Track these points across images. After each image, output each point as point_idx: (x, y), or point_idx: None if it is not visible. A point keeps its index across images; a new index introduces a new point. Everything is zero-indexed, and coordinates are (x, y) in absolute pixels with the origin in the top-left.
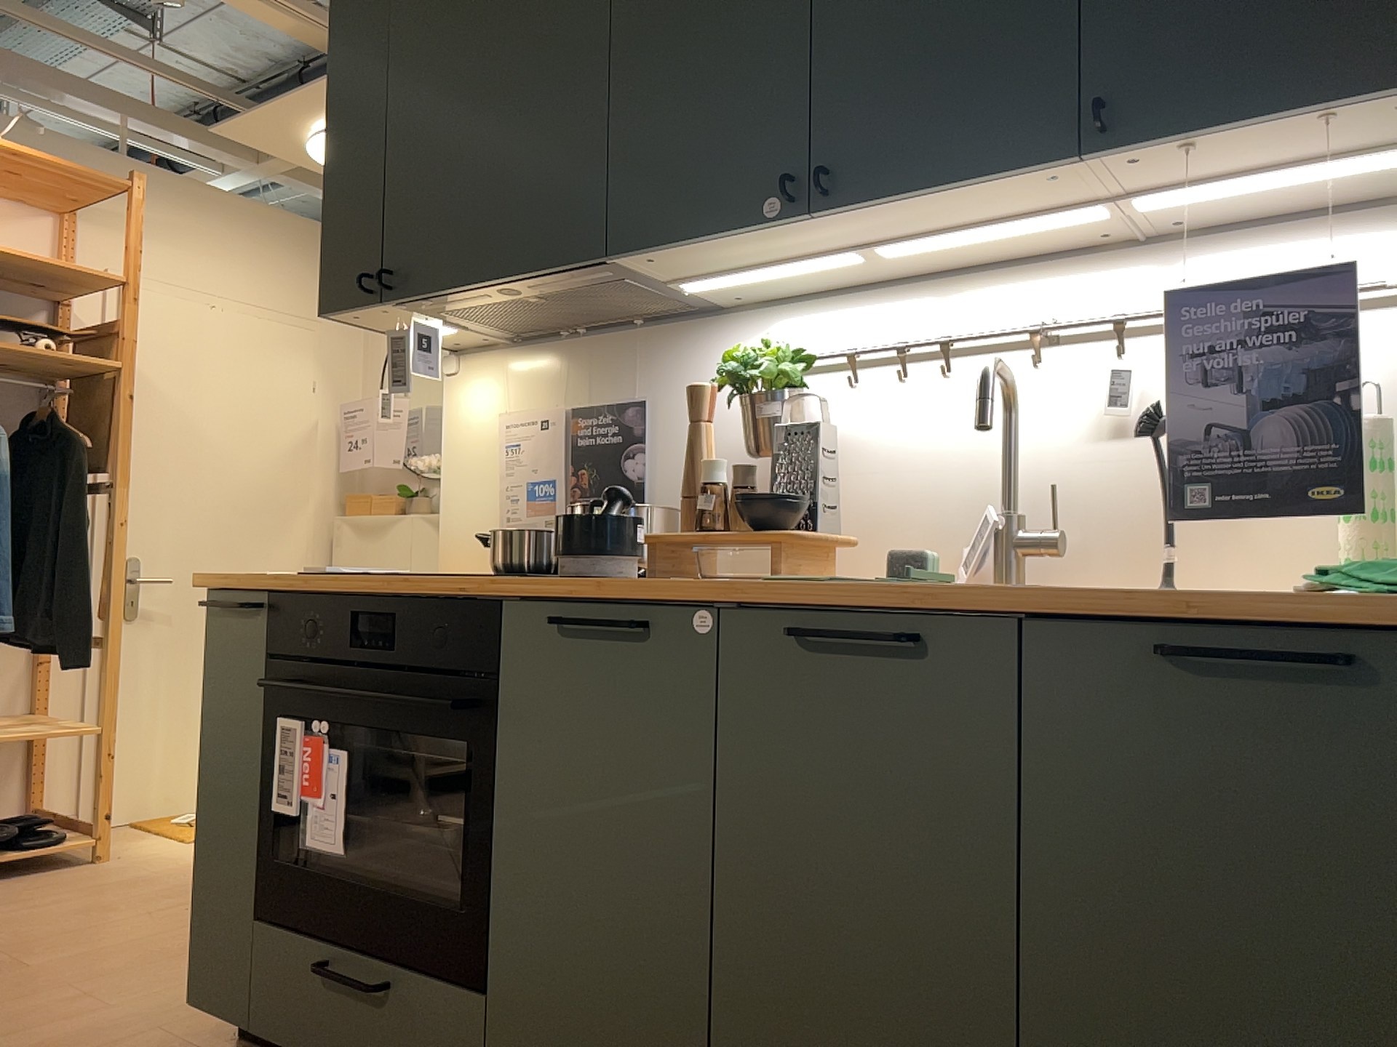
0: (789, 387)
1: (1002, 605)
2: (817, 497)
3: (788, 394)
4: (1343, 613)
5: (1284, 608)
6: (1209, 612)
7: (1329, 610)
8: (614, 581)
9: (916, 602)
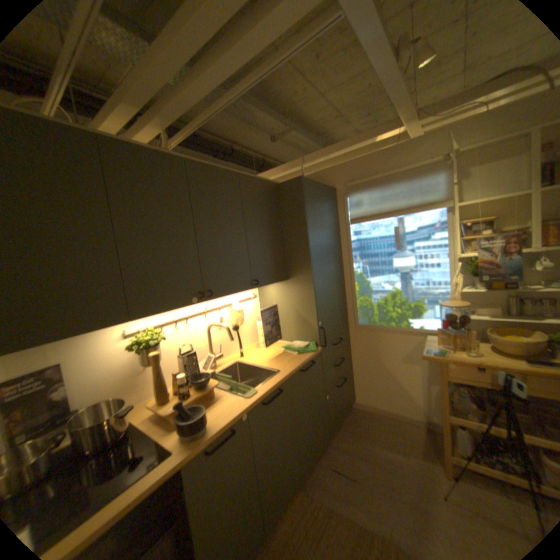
0: (156, 342)
1: (288, 377)
2: (194, 371)
3: (158, 345)
4: (309, 357)
5: (305, 359)
6: (304, 364)
7: (311, 358)
8: (207, 428)
9: (279, 384)
